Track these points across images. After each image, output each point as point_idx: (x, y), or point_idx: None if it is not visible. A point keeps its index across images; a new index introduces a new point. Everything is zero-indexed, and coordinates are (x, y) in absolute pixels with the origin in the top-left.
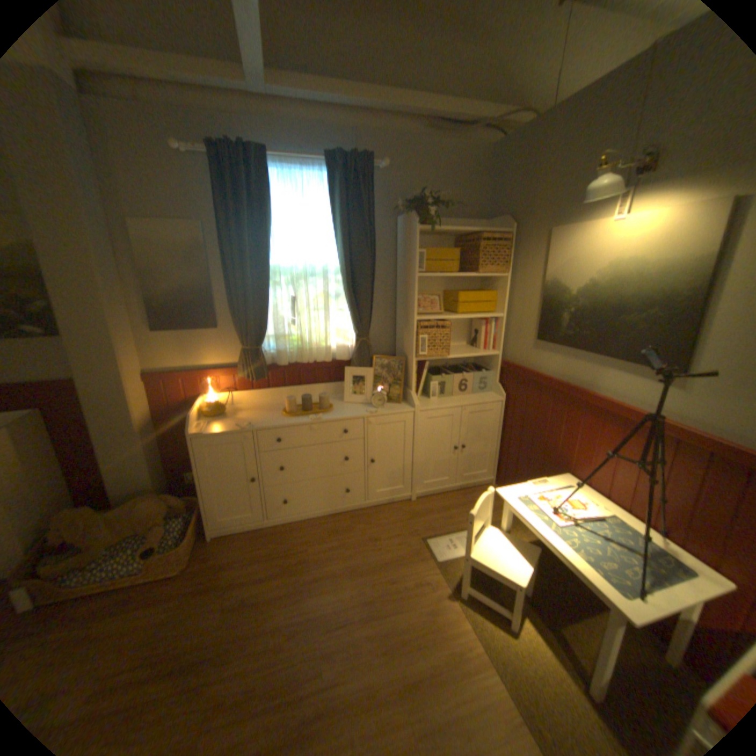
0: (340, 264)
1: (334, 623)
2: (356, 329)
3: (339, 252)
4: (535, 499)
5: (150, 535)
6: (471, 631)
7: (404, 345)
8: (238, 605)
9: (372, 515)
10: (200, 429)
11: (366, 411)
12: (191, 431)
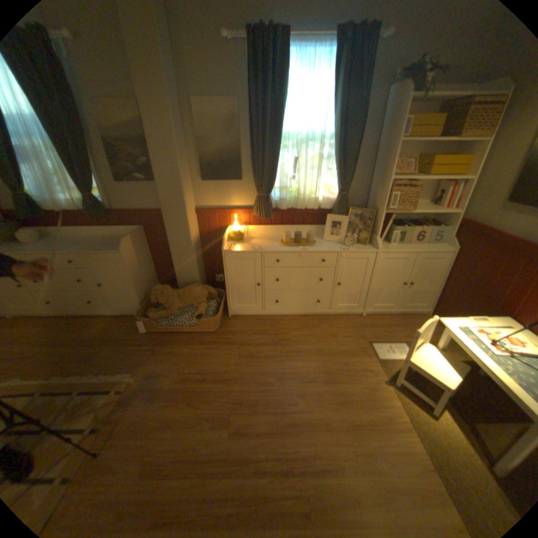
0: (336, 130)
1: (306, 379)
2: (339, 185)
3: (335, 120)
4: (475, 331)
5: (199, 306)
6: (400, 407)
7: (376, 199)
8: (248, 355)
9: (332, 320)
10: (229, 248)
11: (340, 248)
12: (224, 248)
